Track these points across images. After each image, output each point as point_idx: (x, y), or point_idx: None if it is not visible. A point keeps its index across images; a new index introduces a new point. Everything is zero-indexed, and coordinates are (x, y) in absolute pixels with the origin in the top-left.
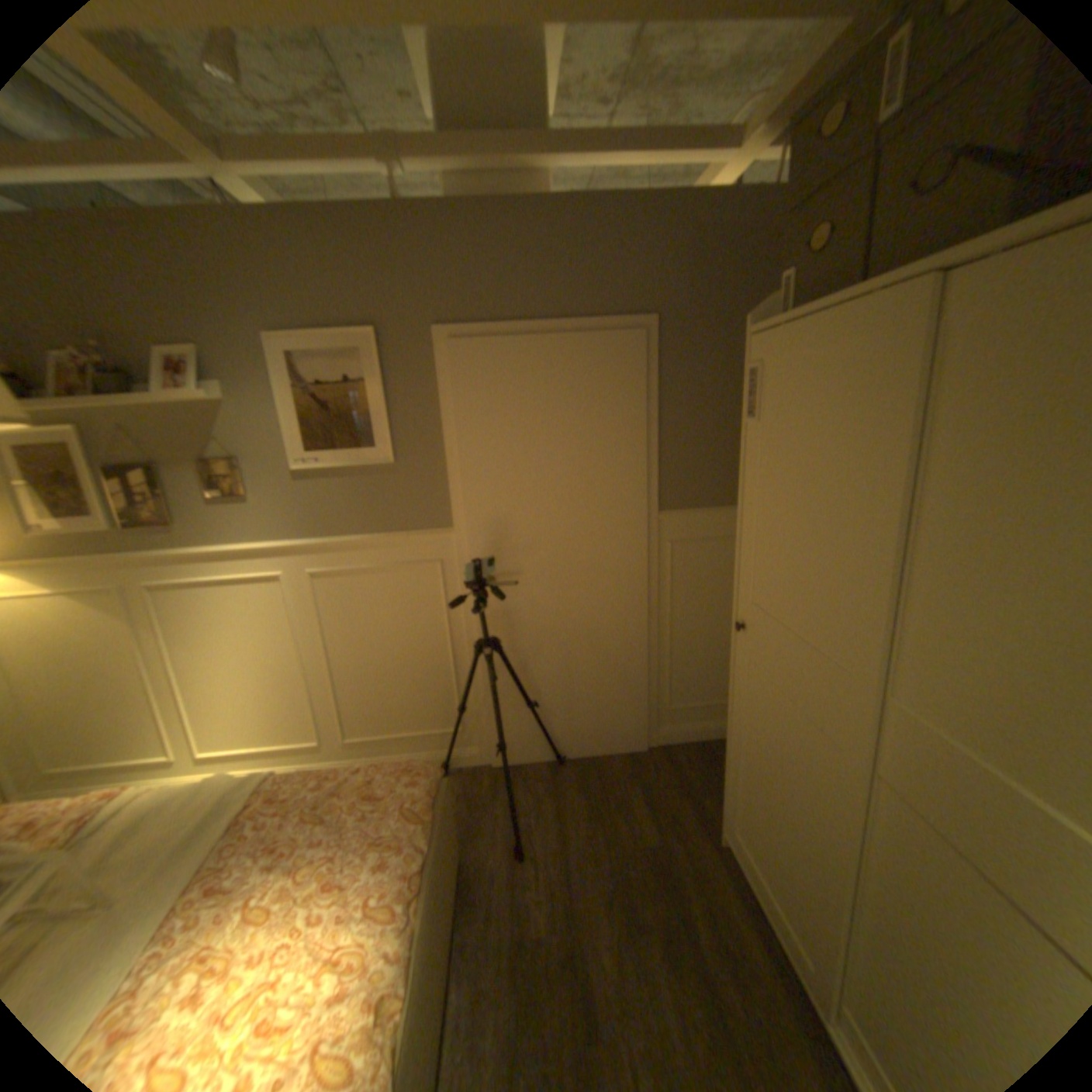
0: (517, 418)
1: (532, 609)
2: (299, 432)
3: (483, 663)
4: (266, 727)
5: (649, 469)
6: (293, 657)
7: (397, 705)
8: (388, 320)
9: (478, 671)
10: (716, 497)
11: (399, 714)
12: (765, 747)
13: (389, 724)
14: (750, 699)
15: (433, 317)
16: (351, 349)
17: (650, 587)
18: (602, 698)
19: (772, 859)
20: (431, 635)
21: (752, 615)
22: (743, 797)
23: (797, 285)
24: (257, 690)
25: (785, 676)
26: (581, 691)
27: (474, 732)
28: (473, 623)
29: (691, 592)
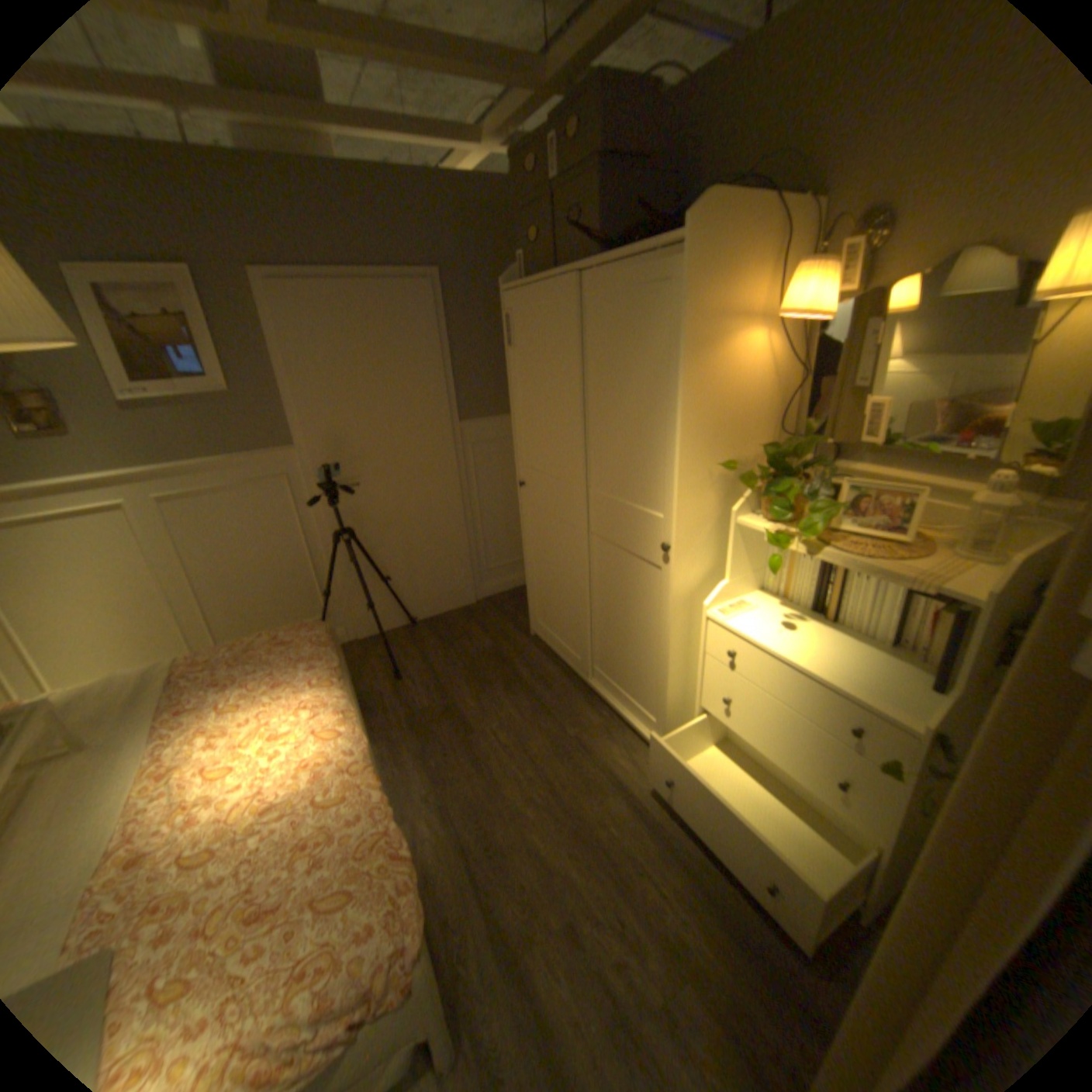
0: (339, 350)
1: (373, 507)
2: (123, 364)
3: (339, 556)
4: (132, 650)
5: (449, 389)
6: (152, 580)
7: (265, 605)
8: (203, 260)
9: (335, 564)
10: (498, 409)
11: (268, 613)
12: (544, 554)
13: (260, 623)
14: (533, 530)
15: (247, 261)
16: (169, 286)
17: (461, 480)
18: (438, 569)
19: (556, 618)
20: (288, 540)
21: (527, 476)
22: (537, 595)
23: (525, 264)
24: (116, 617)
25: (547, 504)
26: (421, 566)
27: (338, 616)
28: (325, 524)
29: (491, 481)
